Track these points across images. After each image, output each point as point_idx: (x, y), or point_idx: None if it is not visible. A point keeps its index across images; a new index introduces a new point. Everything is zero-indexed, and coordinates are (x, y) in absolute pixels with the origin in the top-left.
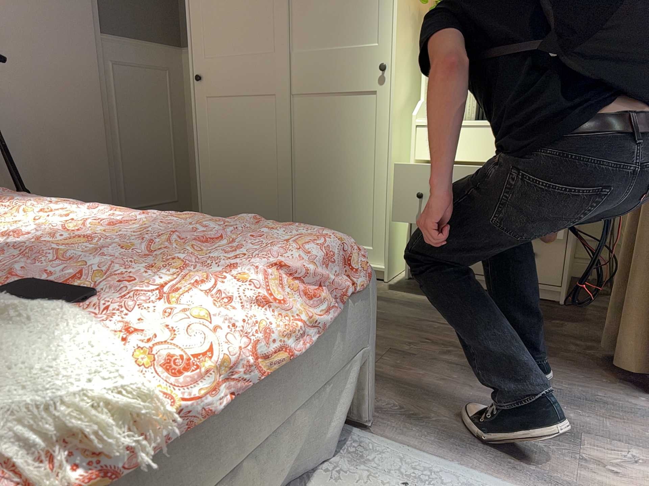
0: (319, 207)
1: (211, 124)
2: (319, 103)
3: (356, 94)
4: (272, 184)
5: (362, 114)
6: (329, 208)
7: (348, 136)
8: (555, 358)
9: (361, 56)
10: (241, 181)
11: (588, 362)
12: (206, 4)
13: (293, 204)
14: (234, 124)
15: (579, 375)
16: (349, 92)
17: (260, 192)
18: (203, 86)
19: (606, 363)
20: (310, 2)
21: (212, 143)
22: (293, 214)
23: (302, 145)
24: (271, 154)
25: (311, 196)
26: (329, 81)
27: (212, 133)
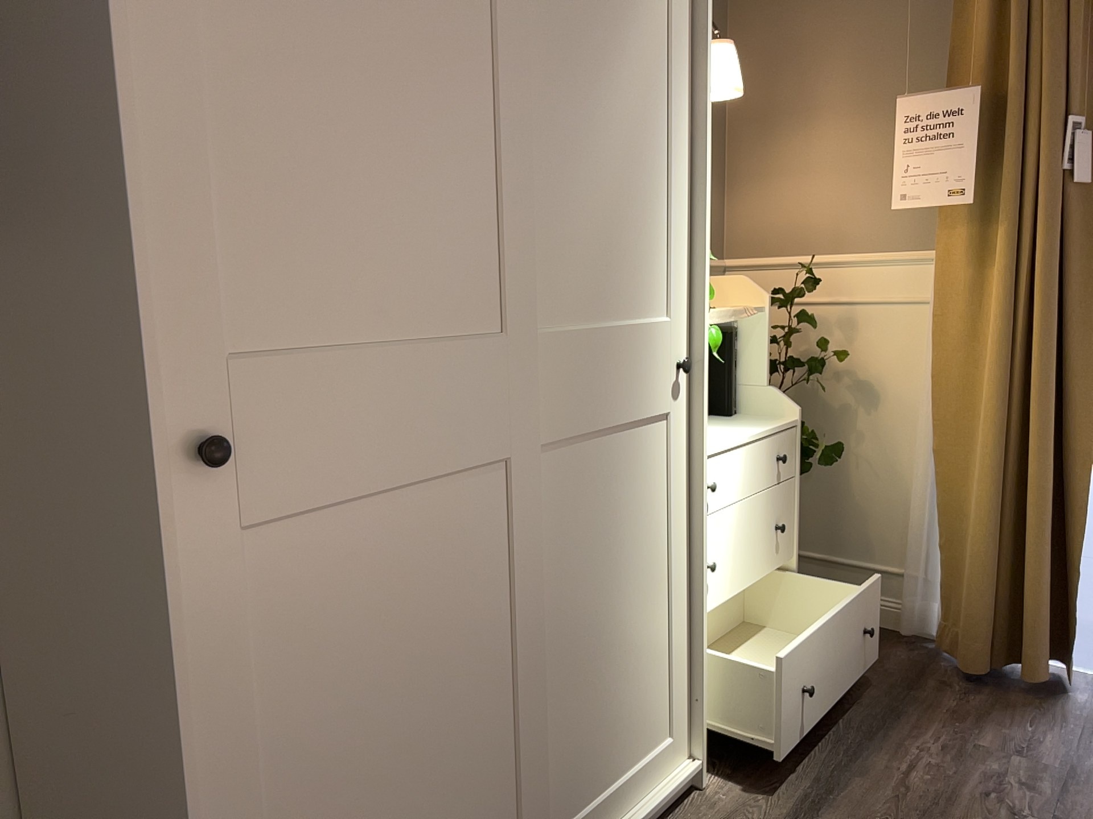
0: (586, 719)
1: (261, 636)
2: (584, 459)
3: (644, 422)
4: (497, 733)
5: (651, 465)
6: (604, 707)
7: (633, 520)
8: (980, 712)
9: (651, 342)
10: (401, 793)
11: (978, 695)
12: (230, 110)
13: (540, 756)
14: (371, 596)
15: (1021, 710)
16: (634, 420)
17: (463, 786)
18: (217, 478)
19: (977, 687)
20: (564, 202)
21: (266, 716)
22: (540, 783)
23: (550, 580)
24: (495, 644)
25: (571, 704)
26: (605, 401)
27: (264, 676)
